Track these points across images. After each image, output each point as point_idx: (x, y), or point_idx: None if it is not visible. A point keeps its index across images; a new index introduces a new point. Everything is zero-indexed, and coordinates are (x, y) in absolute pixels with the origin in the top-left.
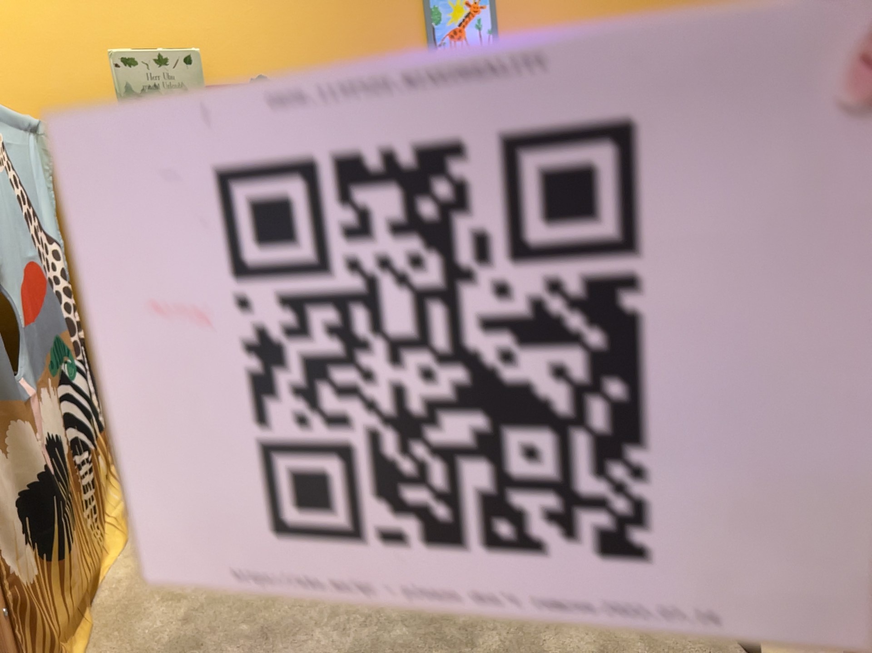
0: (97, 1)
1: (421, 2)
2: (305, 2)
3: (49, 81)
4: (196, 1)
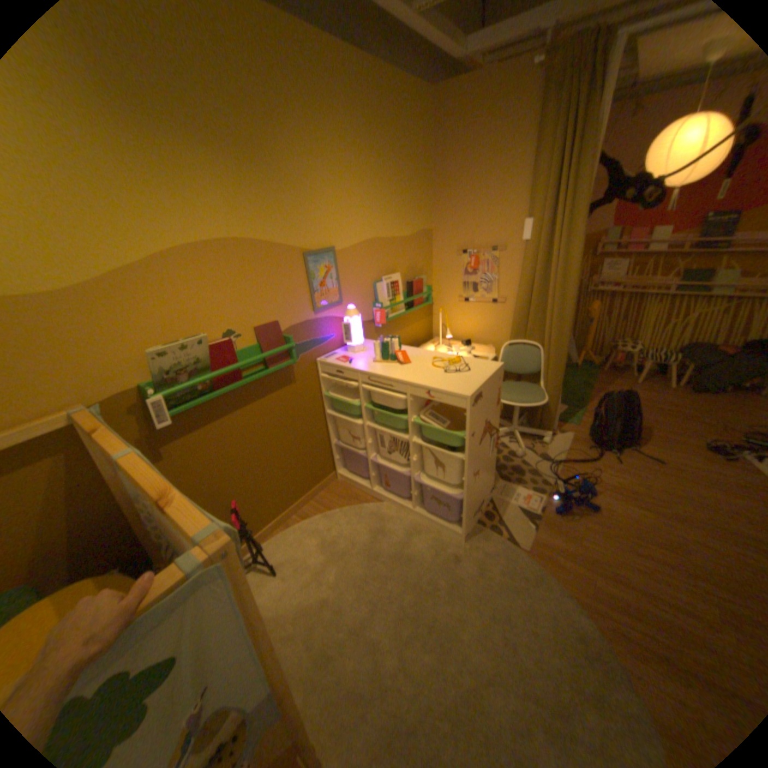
0: (108, 307)
1: (304, 270)
2: (247, 281)
3: (81, 373)
4: (181, 293)
